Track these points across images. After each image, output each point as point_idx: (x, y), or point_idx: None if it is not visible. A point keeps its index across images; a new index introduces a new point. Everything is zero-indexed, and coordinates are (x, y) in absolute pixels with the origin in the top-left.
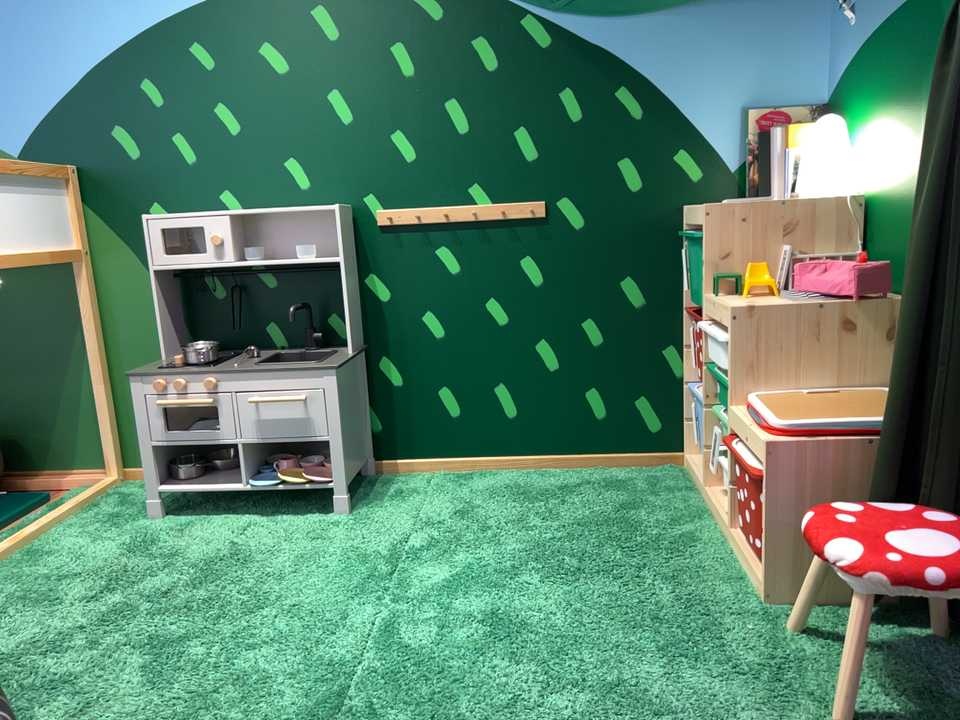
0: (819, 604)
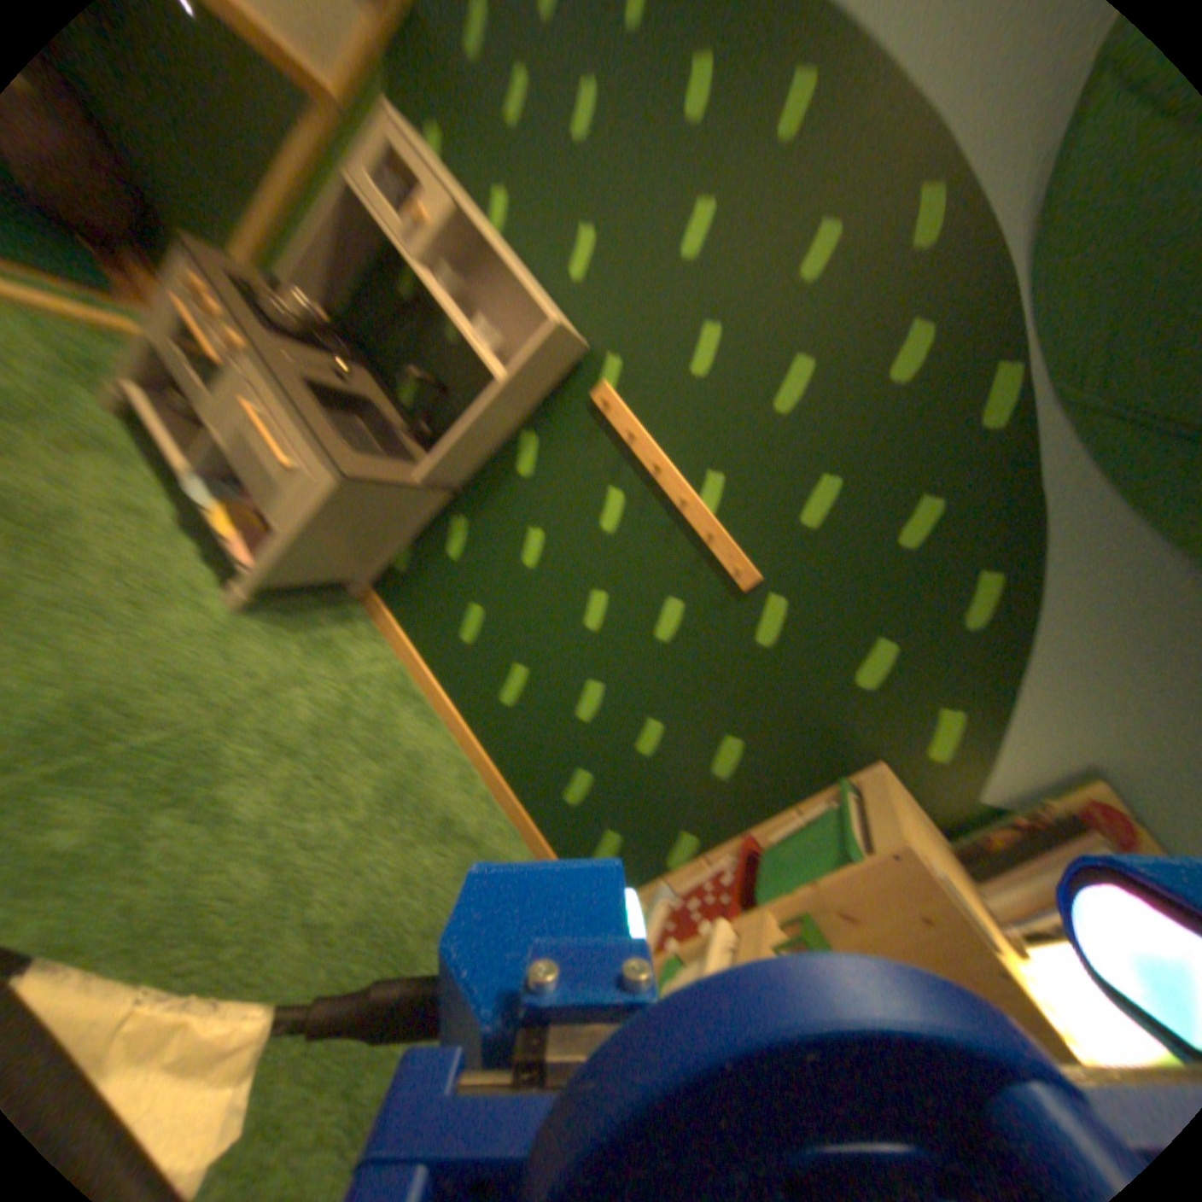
0: None
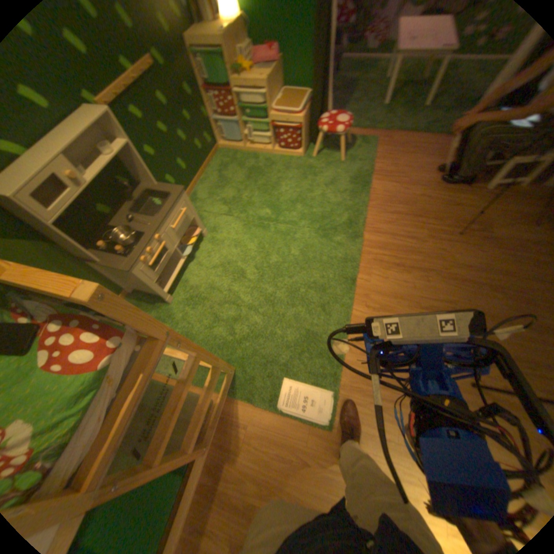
0: (306, 150)
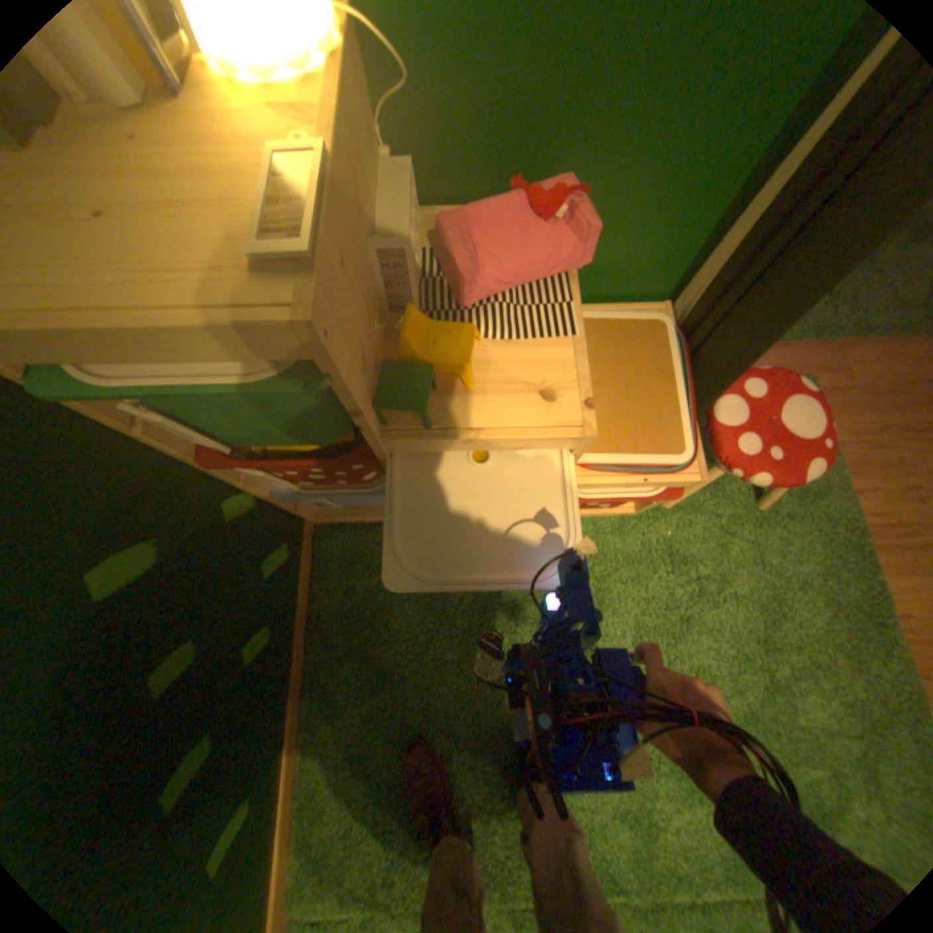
0: None
